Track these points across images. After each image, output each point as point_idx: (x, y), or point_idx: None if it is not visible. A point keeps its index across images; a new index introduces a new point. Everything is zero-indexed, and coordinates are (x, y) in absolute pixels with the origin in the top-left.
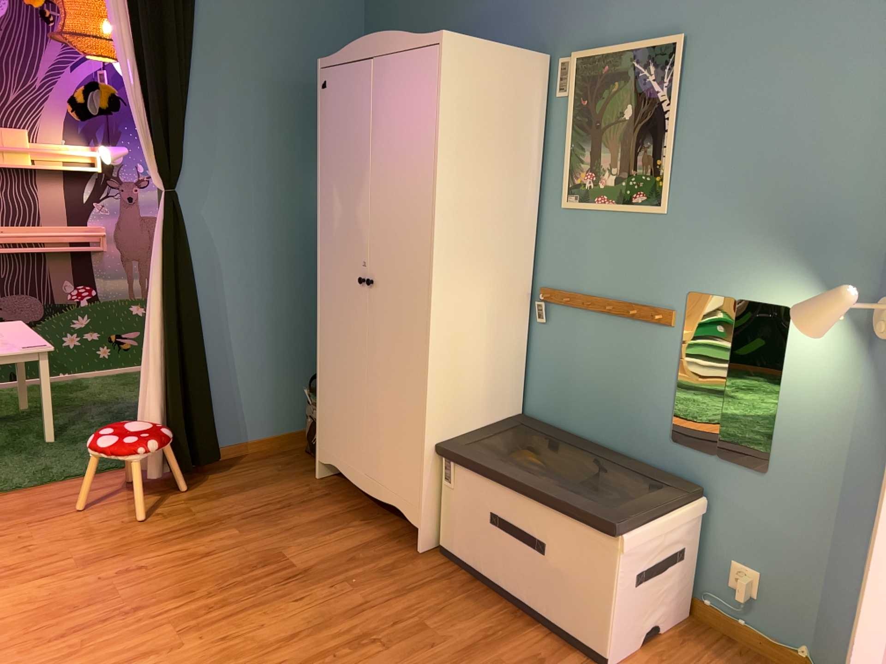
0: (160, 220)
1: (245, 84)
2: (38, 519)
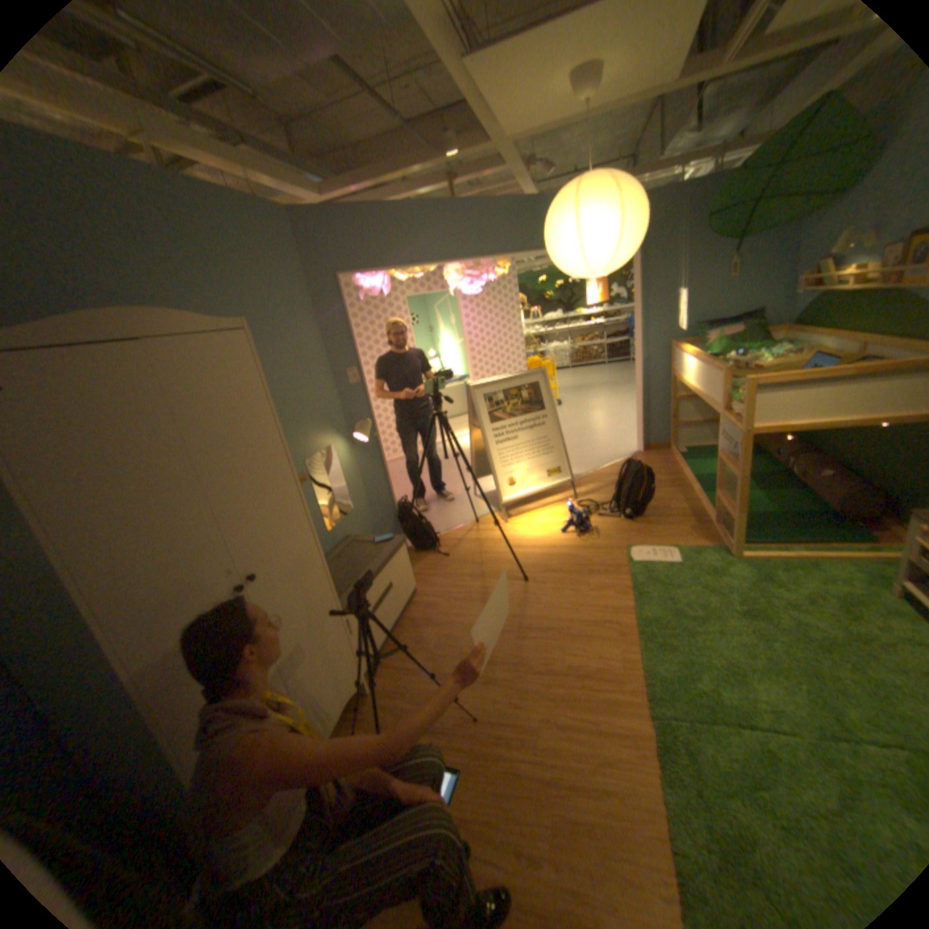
0: None
1: None
2: None
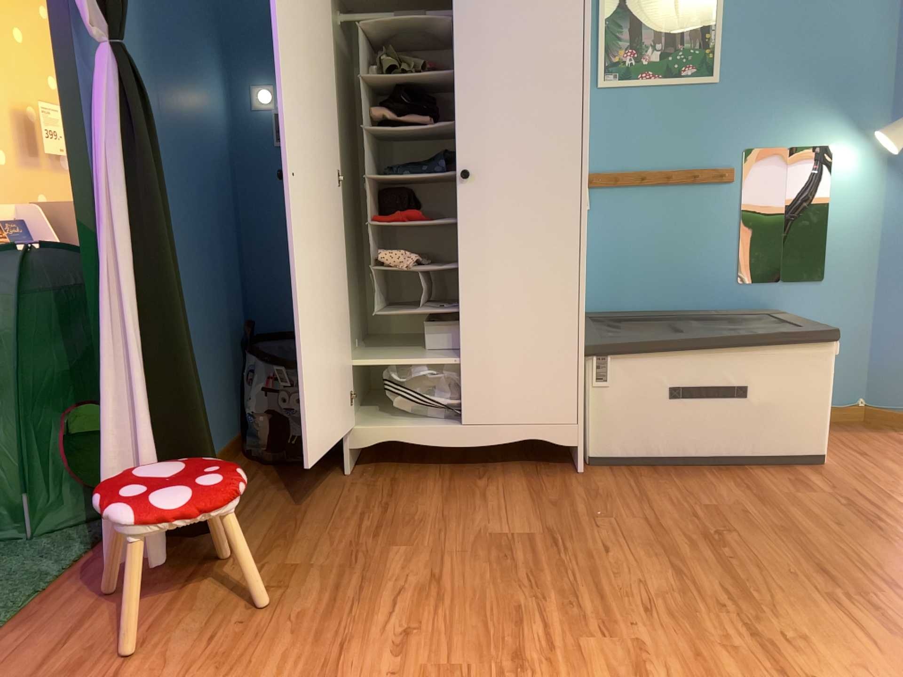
0: (110, 94)
1: None
2: None
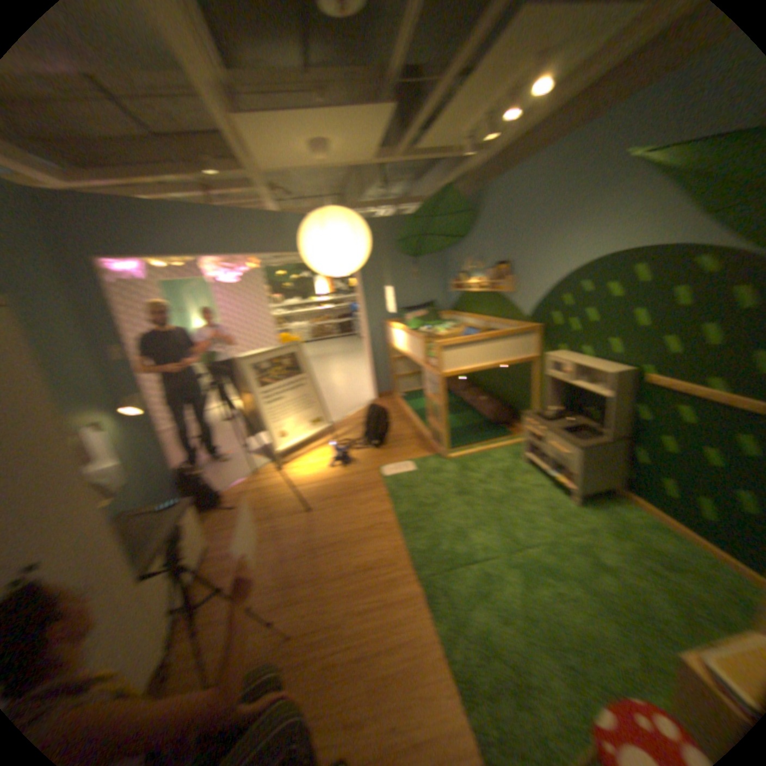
0: None
1: None
2: None
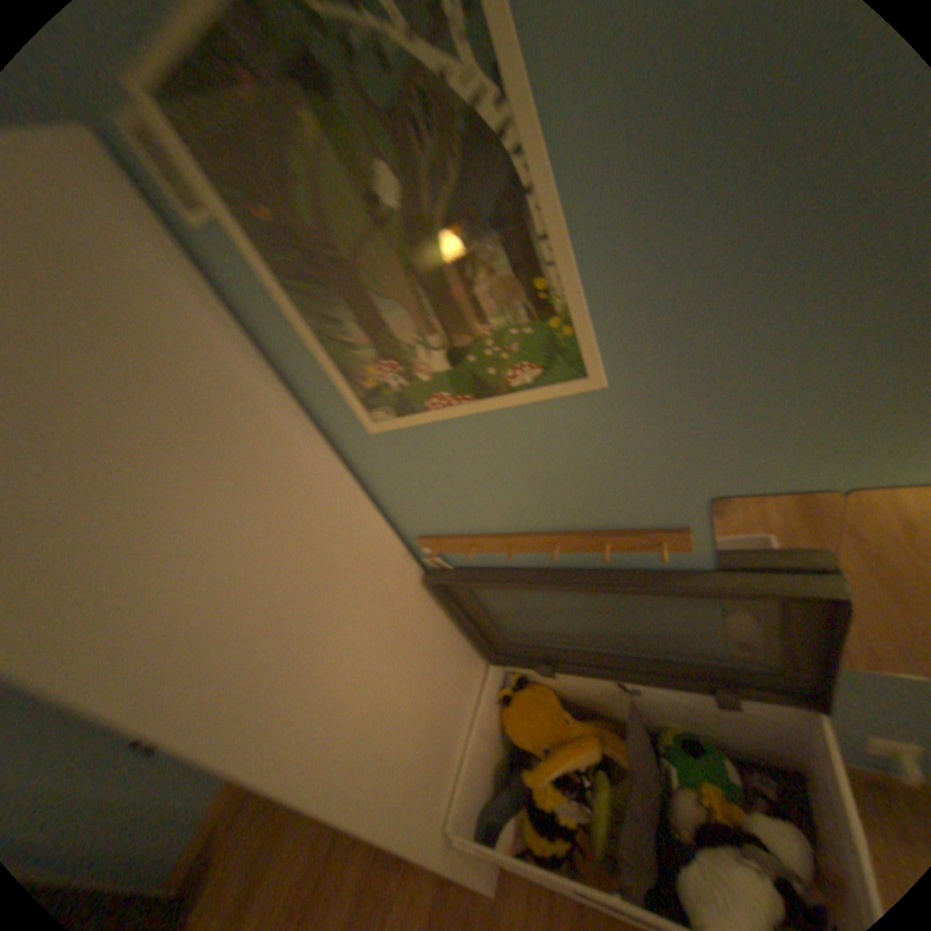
0: None
1: None
2: None
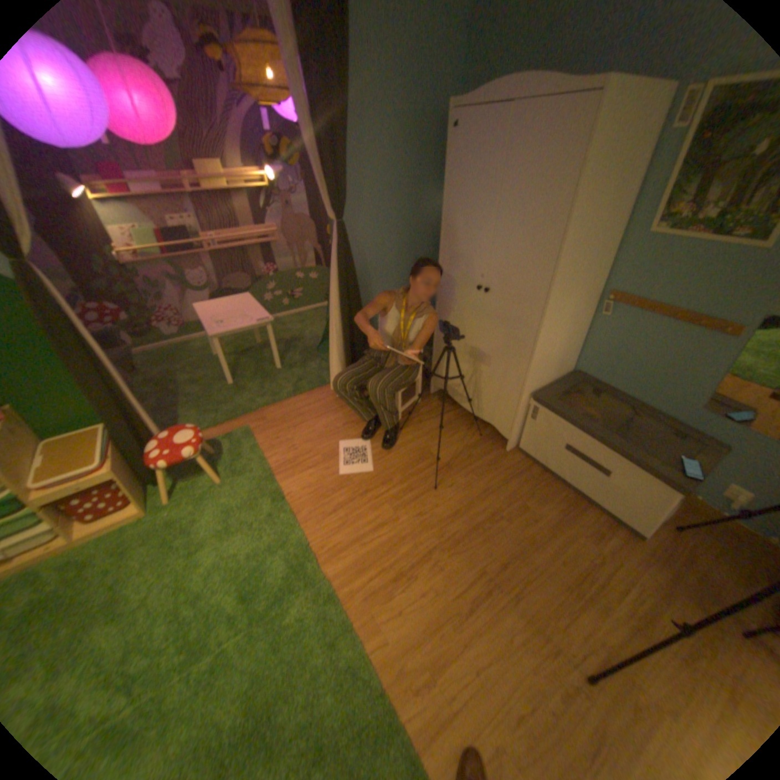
0: (335, 244)
1: (381, 122)
2: (292, 426)
